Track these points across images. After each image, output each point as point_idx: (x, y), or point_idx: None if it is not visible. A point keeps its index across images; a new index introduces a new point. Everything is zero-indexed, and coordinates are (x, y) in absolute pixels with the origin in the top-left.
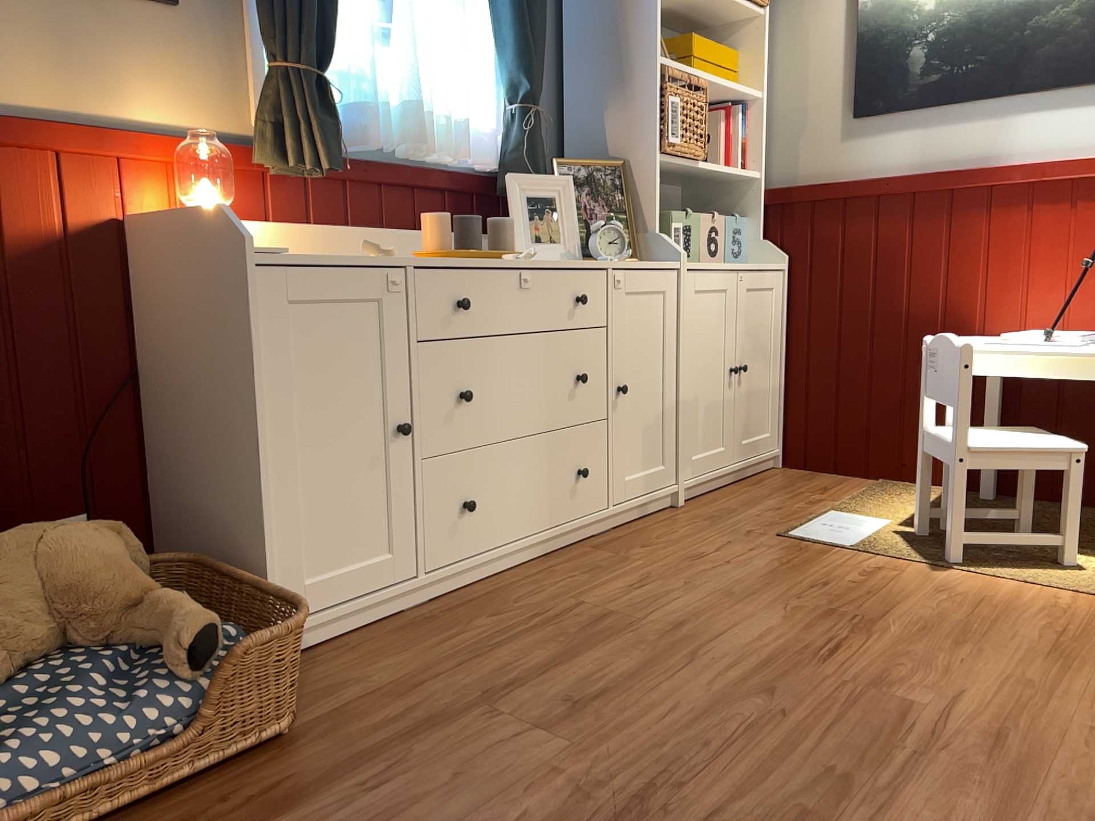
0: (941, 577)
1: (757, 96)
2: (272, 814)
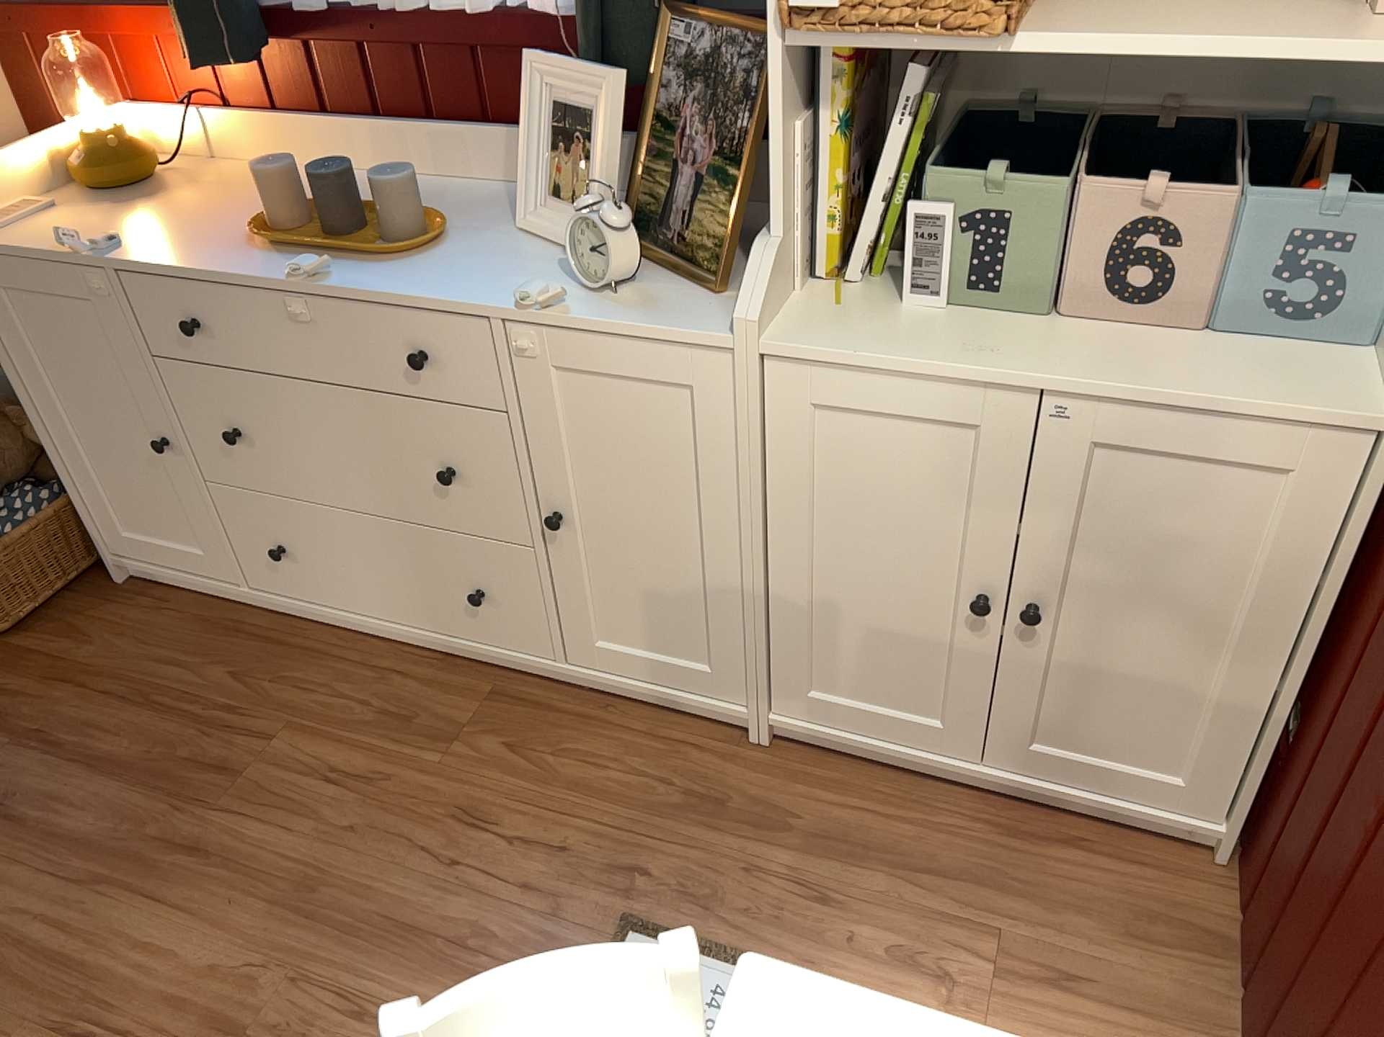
0: None
1: None
2: None
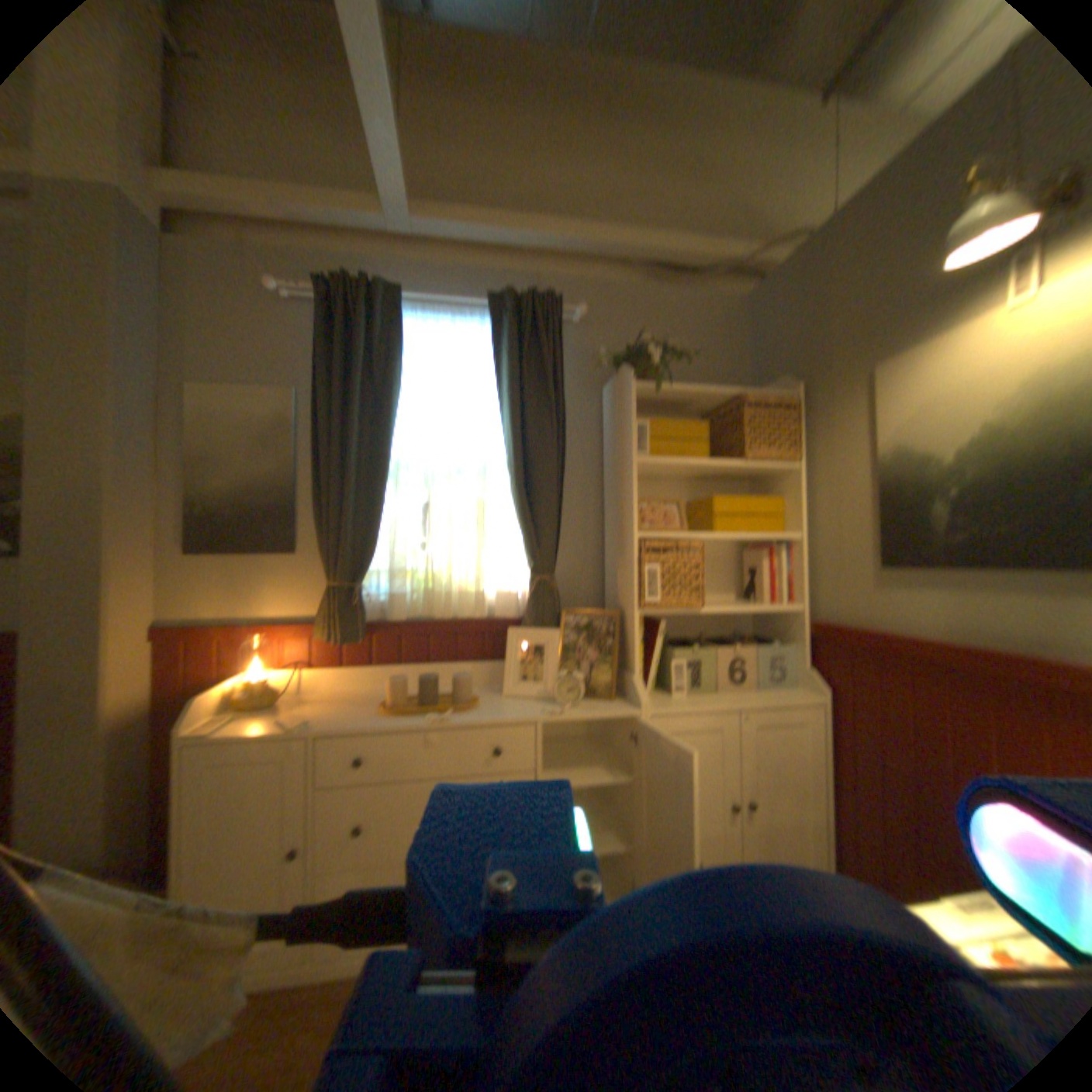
0: None
1: (795, 538)
2: None
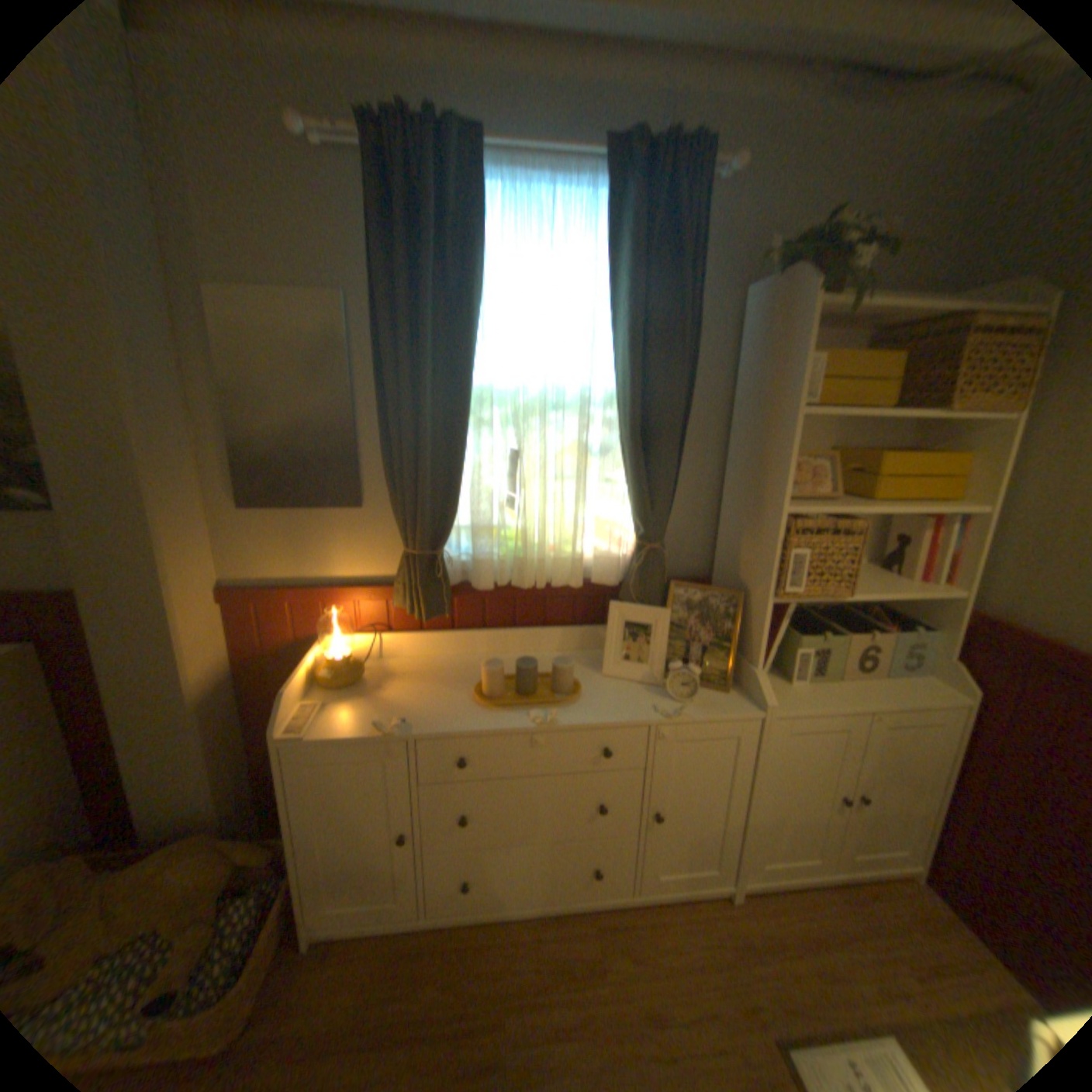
0: None
1: (984, 511)
2: None
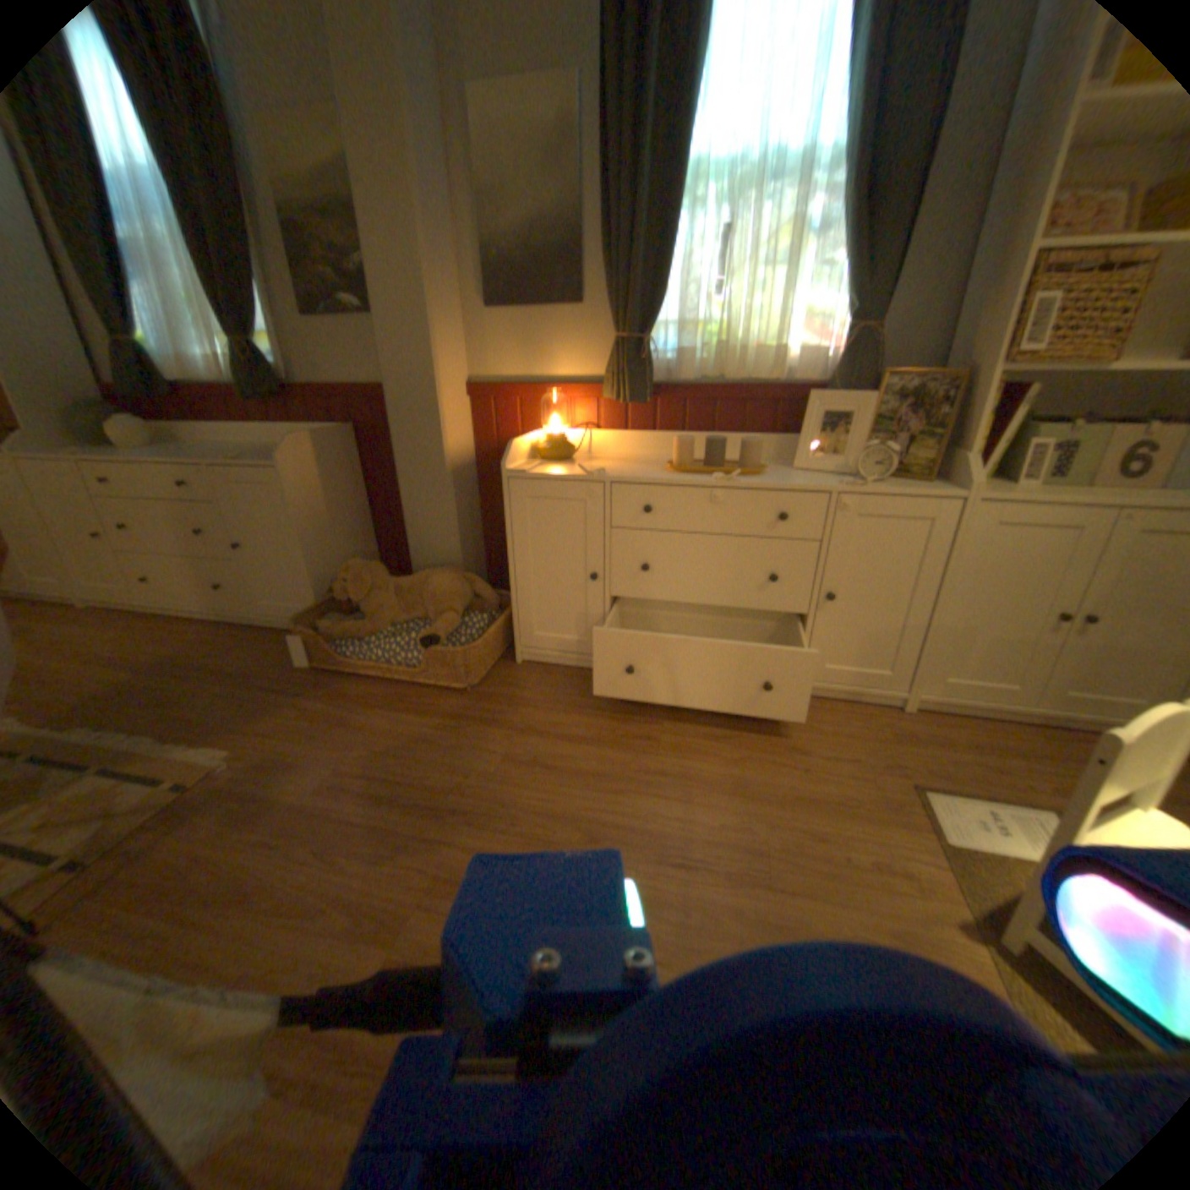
0: (948, 940)
1: None
2: (416, 713)
